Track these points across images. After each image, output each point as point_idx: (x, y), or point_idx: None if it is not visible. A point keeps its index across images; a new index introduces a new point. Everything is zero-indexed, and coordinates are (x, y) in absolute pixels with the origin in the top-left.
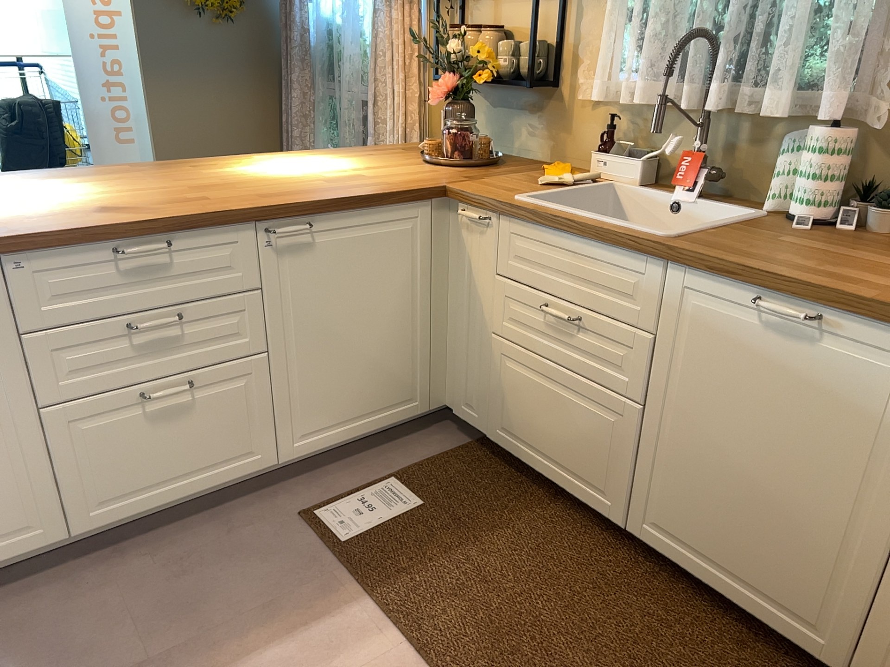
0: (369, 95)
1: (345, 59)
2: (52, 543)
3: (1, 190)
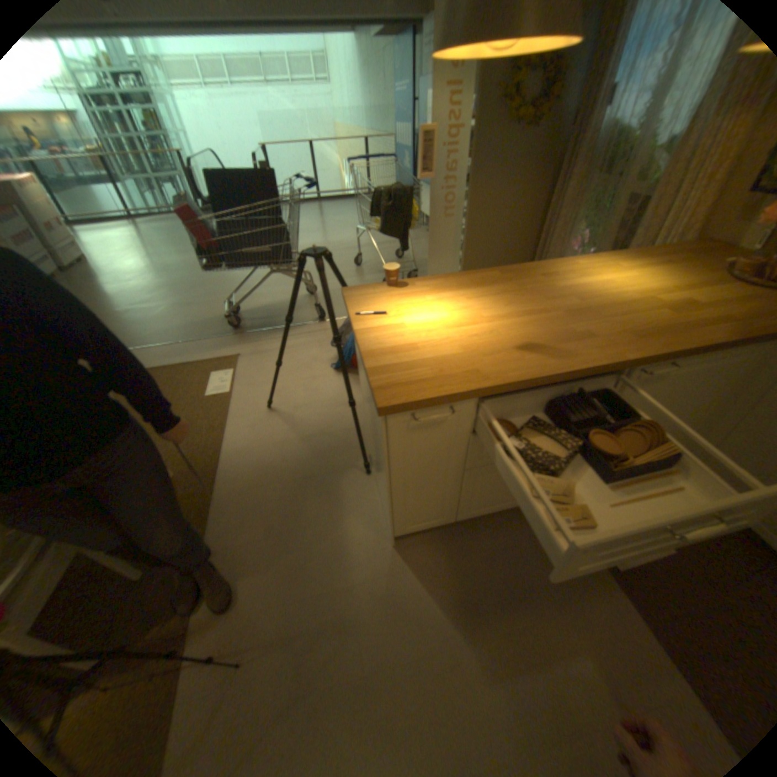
0: (656, 194)
1: (632, 158)
2: (447, 524)
3: (437, 304)
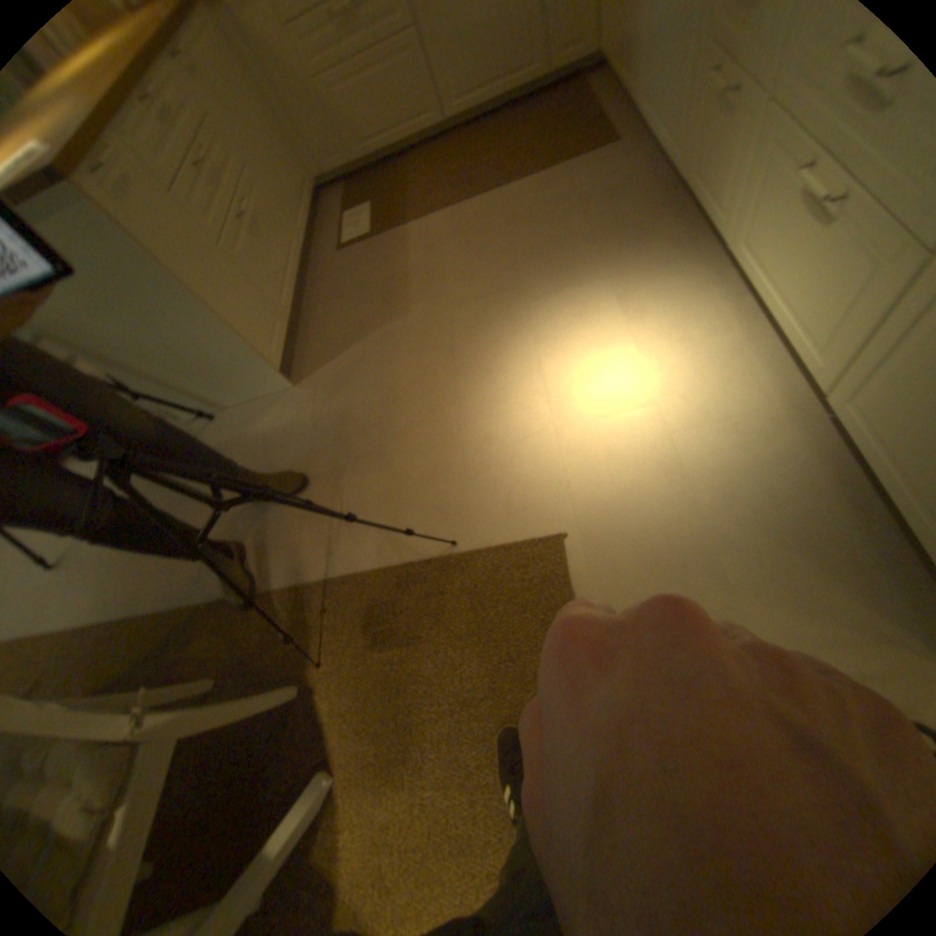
0: None
1: None
2: (285, 329)
3: None
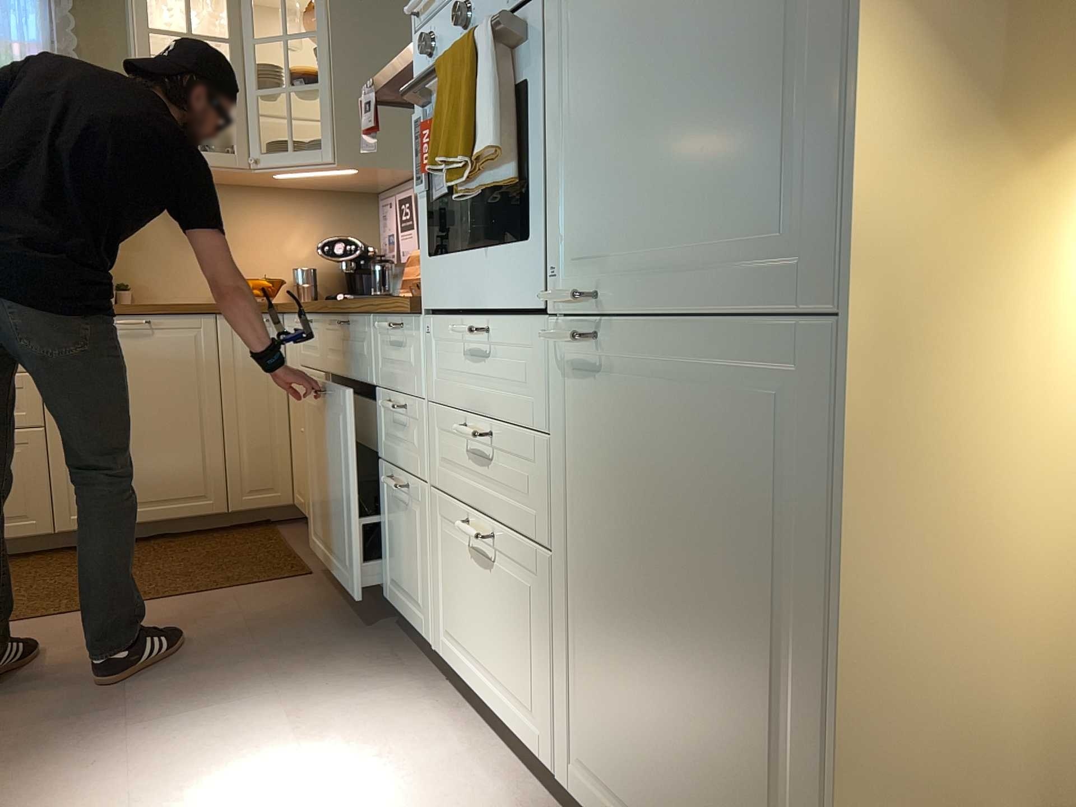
0: None
1: None
2: None
3: None
